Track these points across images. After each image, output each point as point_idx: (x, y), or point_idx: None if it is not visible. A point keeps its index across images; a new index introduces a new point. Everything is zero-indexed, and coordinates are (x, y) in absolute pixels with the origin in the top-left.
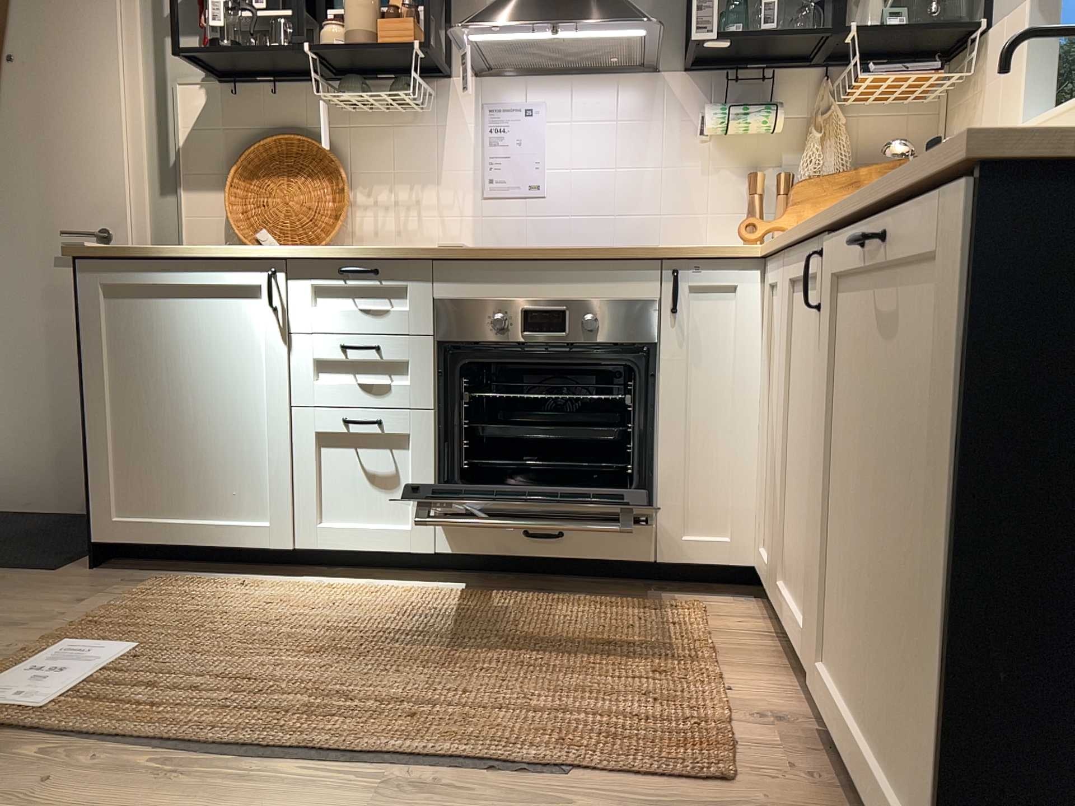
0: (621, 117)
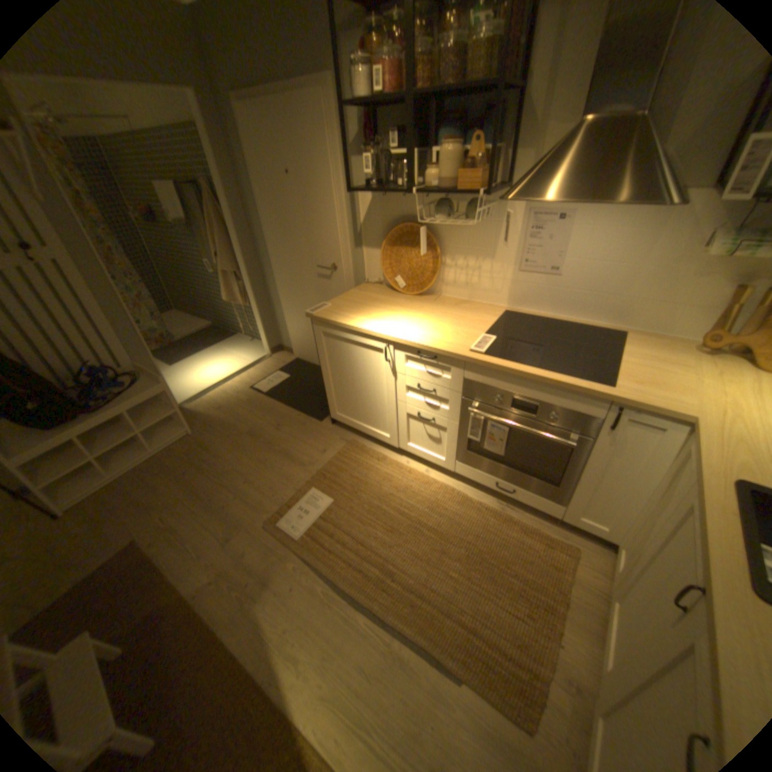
0: (638, 224)
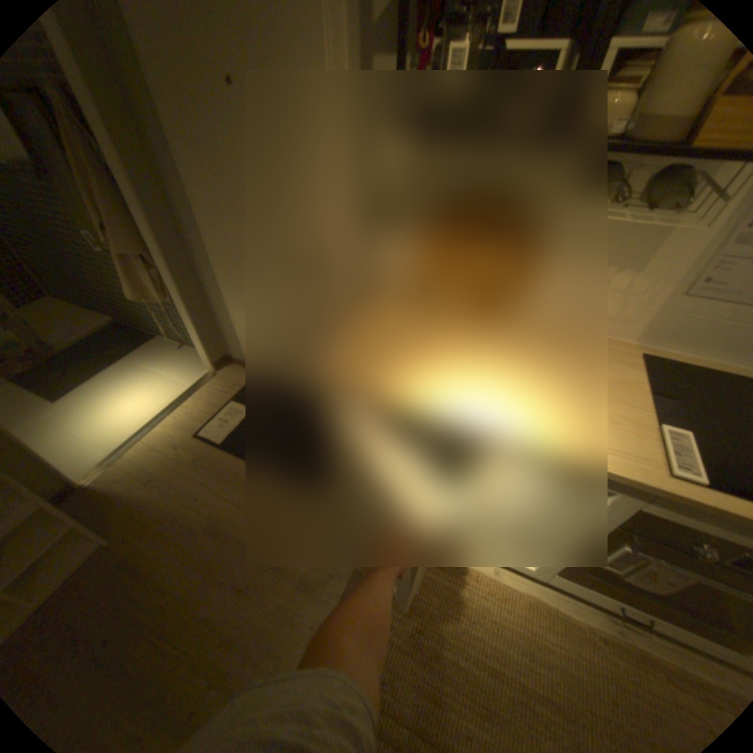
0: None
